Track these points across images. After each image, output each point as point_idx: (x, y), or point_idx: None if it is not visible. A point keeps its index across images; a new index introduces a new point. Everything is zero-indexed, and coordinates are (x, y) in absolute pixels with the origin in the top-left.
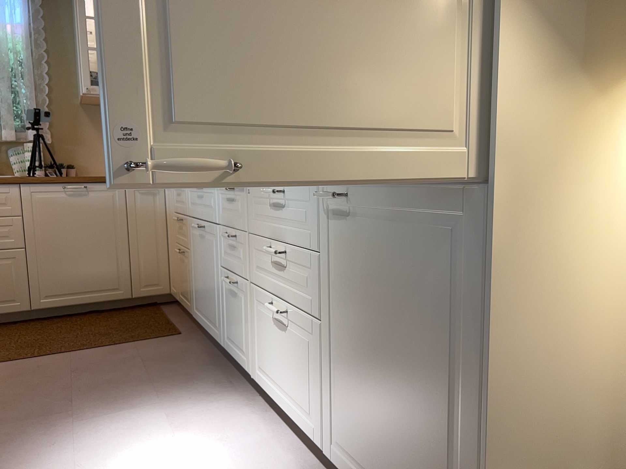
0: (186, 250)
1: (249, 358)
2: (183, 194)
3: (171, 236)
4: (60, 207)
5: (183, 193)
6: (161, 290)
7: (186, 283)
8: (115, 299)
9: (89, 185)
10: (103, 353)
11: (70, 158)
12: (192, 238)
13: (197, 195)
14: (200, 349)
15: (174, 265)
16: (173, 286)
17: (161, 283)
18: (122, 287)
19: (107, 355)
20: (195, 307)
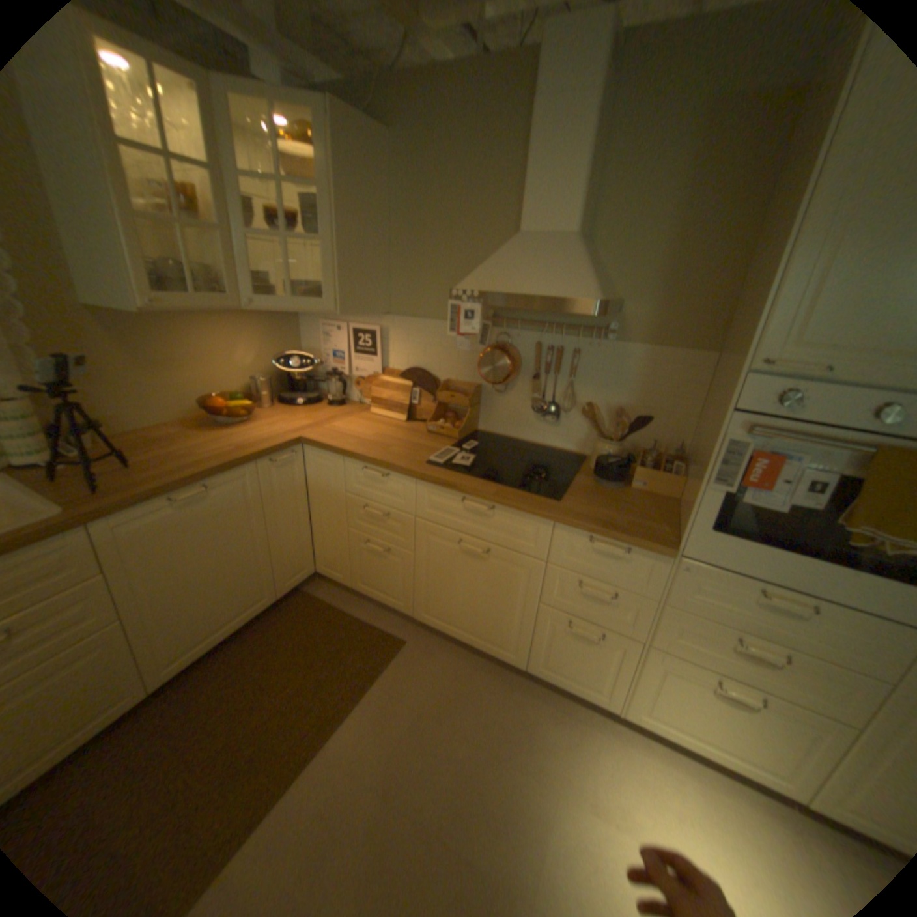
0: (399, 550)
1: (615, 699)
2: (398, 487)
3: (330, 516)
4: (169, 532)
5: (399, 486)
6: (307, 574)
7: (393, 582)
8: (259, 614)
9: (210, 483)
10: (365, 728)
11: (85, 409)
12: (431, 546)
13: (466, 508)
14: (461, 664)
15: (338, 550)
16: (332, 569)
17: (306, 567)
18: (267, 596)
19: (374, 729)
20: (428, 613)
